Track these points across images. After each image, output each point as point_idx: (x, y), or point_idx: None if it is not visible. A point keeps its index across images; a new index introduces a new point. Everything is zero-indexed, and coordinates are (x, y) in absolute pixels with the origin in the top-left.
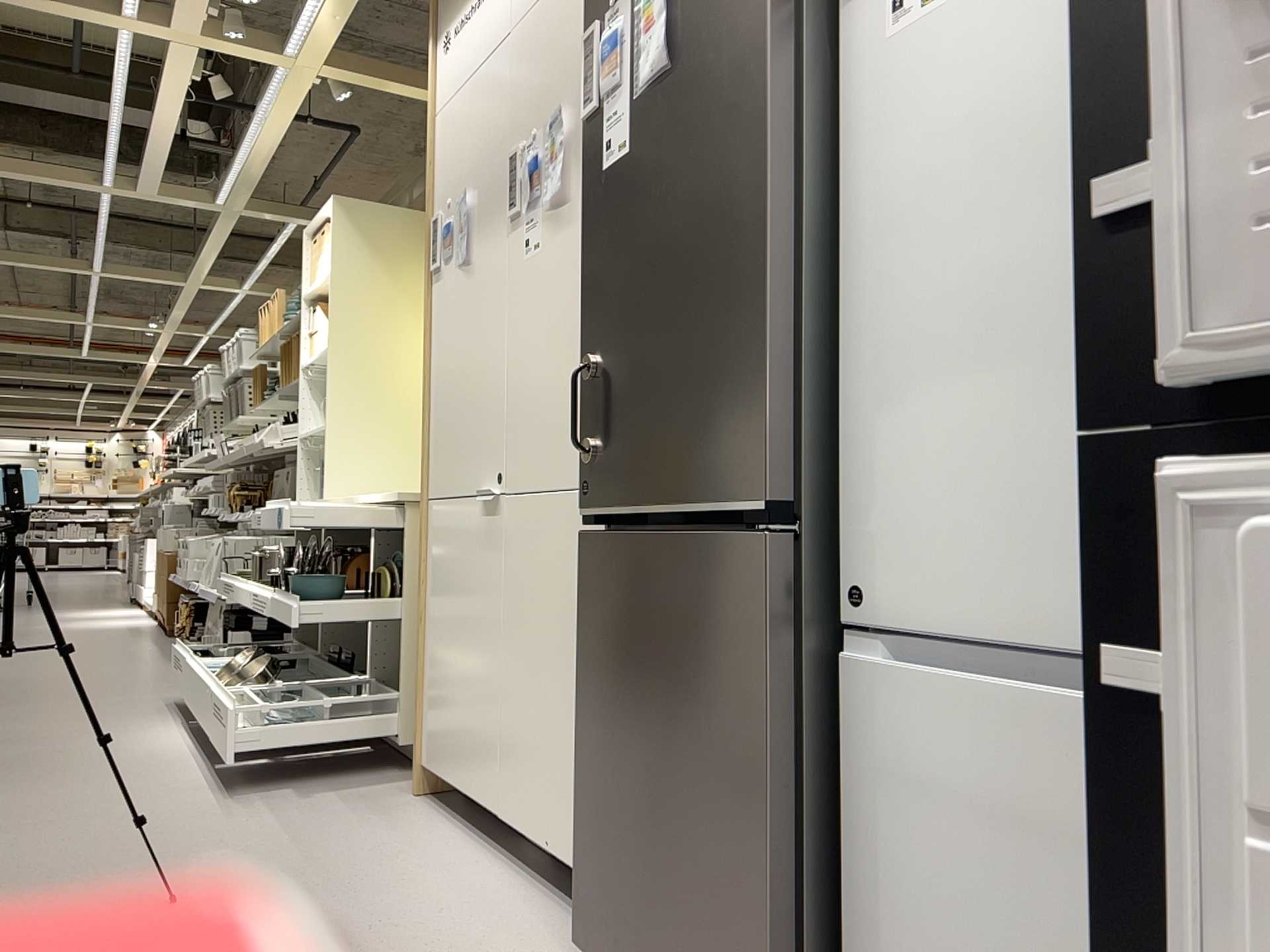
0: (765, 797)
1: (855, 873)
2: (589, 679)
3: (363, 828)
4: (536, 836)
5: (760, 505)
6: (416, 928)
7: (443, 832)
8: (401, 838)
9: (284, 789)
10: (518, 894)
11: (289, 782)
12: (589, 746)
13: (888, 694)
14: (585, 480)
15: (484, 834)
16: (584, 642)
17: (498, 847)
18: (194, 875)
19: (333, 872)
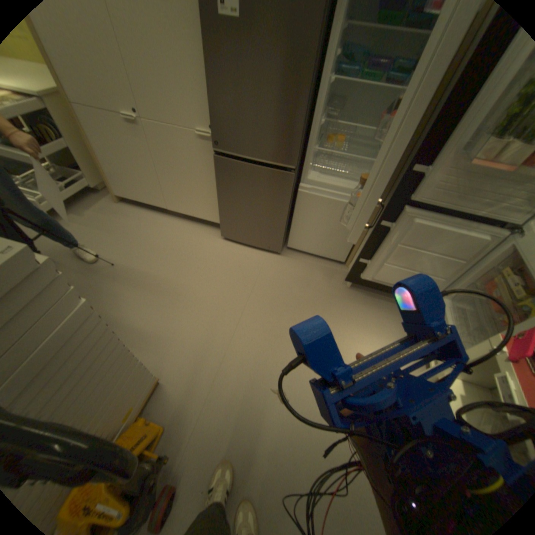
0: (284, 216)
1: (293, 220)
2: (223, 190)
3: (120, 220)
4: (187, 213)
5: (291, 166)
6: (180, 244)
7: (144, 214)
8: (137, 220)
9: (68, 214)
10: (188, 226)
11: (64, 211)
12: (224, 204)
13: (308, 196)
14: (216, 140)
15: (155, 211)
16: (219, 182)
17: (165, 214)
18: (100, 254)
19: (136, 238)
